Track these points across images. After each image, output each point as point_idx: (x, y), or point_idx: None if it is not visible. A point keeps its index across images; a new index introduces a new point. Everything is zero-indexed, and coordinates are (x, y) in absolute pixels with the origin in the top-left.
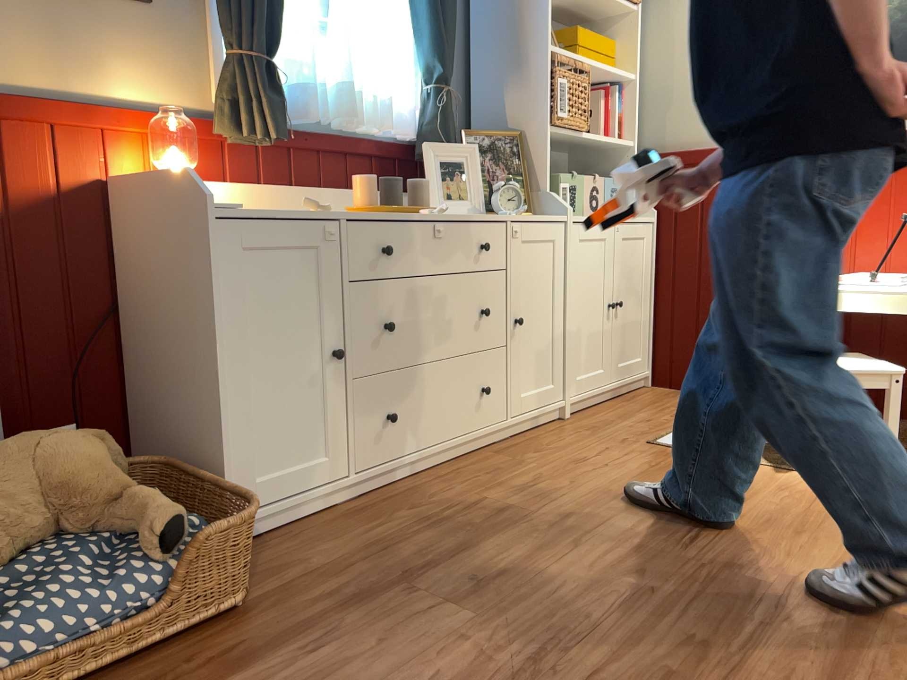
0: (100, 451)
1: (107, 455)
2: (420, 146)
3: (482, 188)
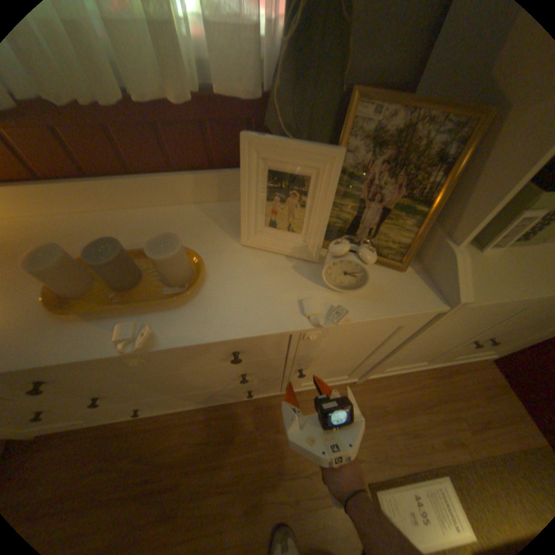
0: None
1: None
2: (271, 113)
3: (325, 230)
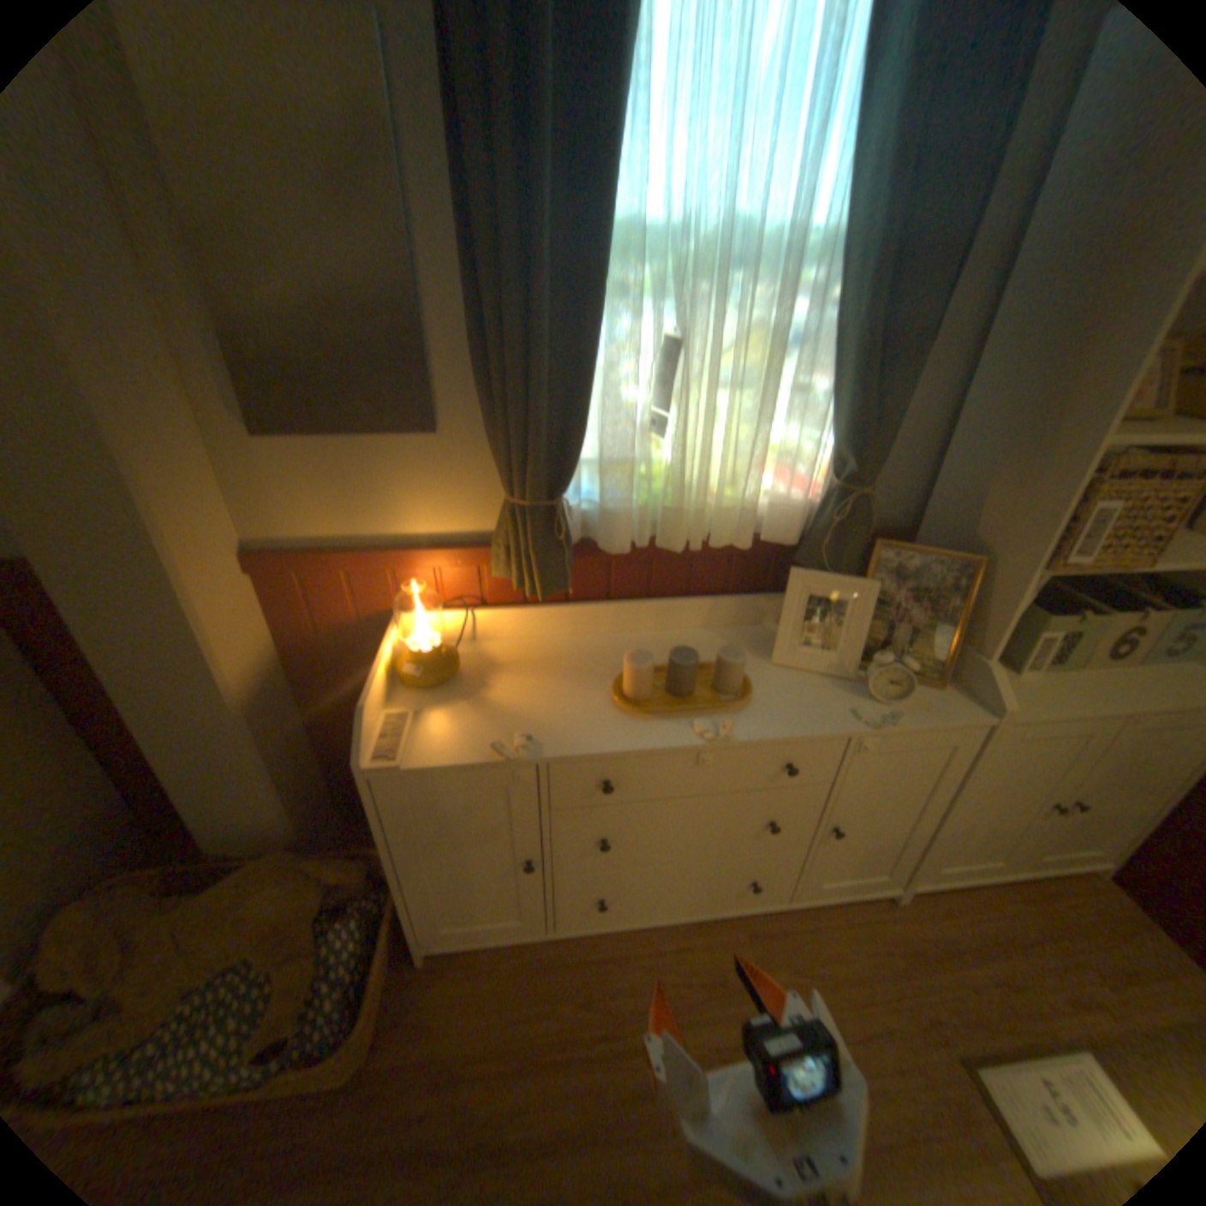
0: (295, 907)
1: (309, 901)
2: (802, 553)
3: (863, 646)
